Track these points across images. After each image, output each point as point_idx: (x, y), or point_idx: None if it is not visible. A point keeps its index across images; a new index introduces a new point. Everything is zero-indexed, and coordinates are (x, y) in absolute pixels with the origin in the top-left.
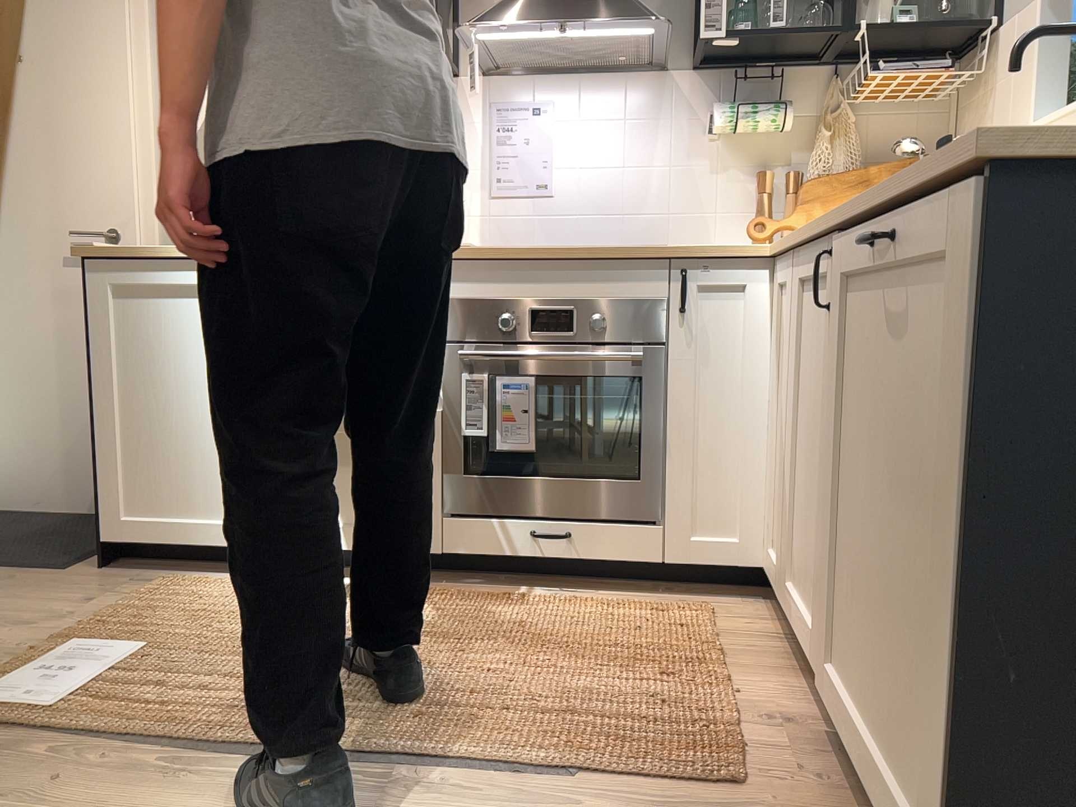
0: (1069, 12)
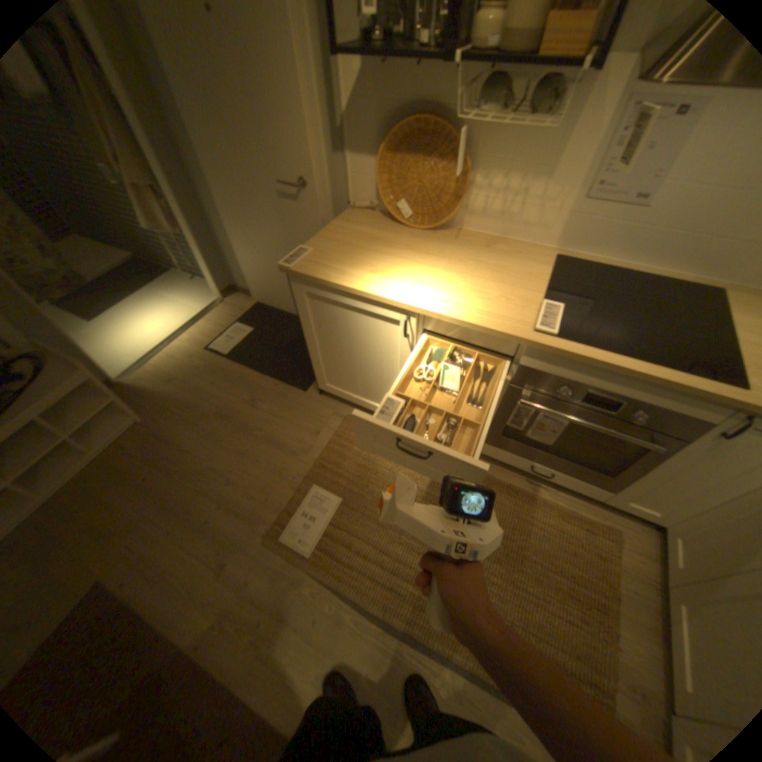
0: None
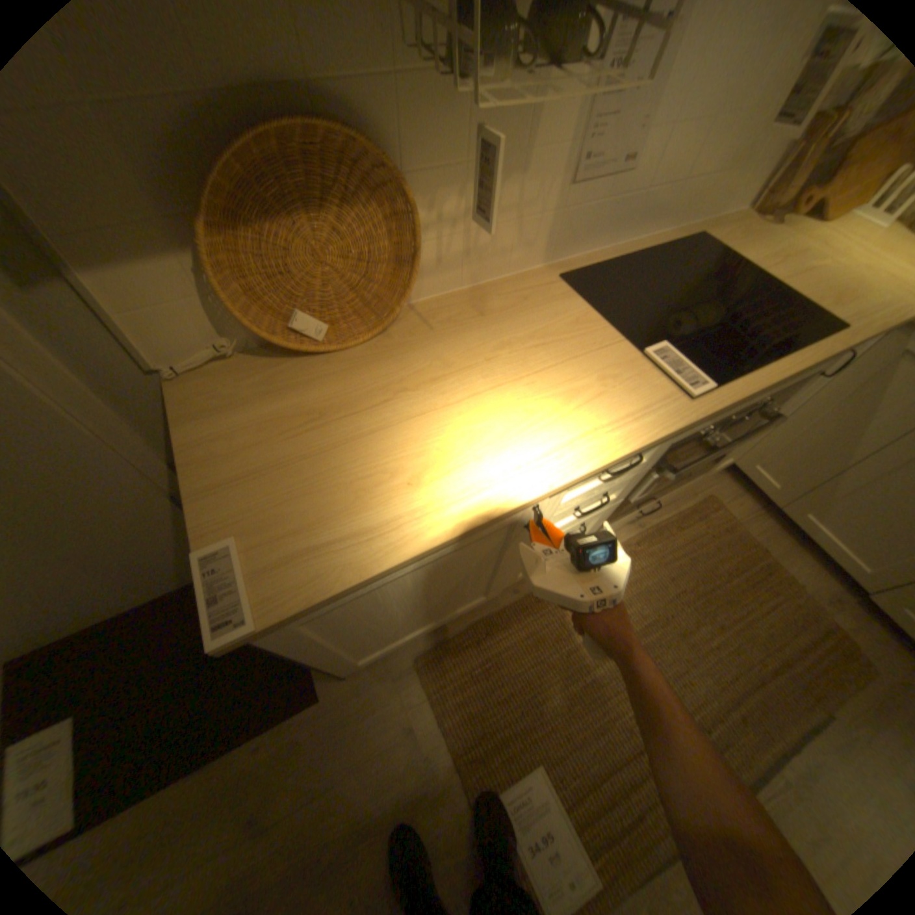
0: None
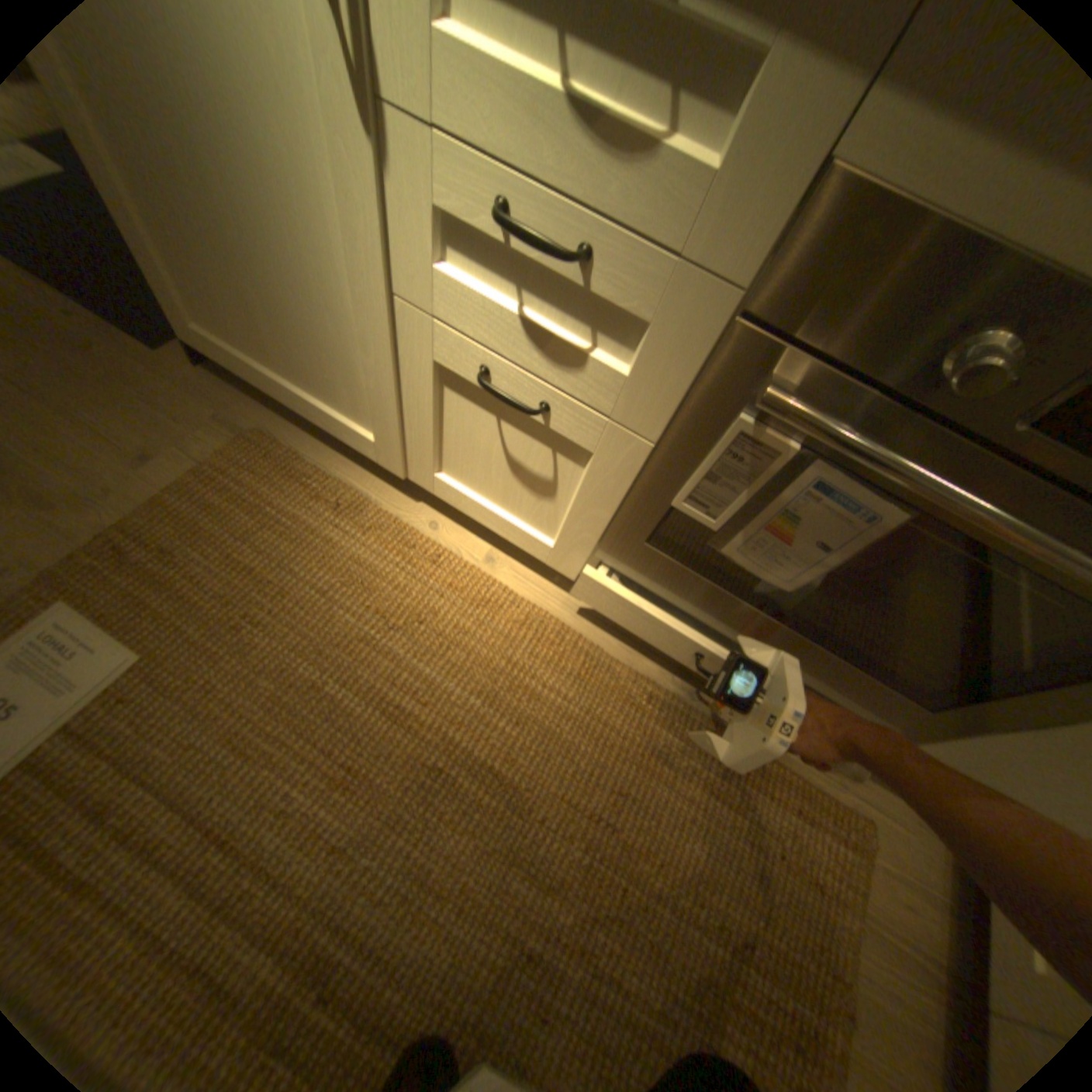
0: None
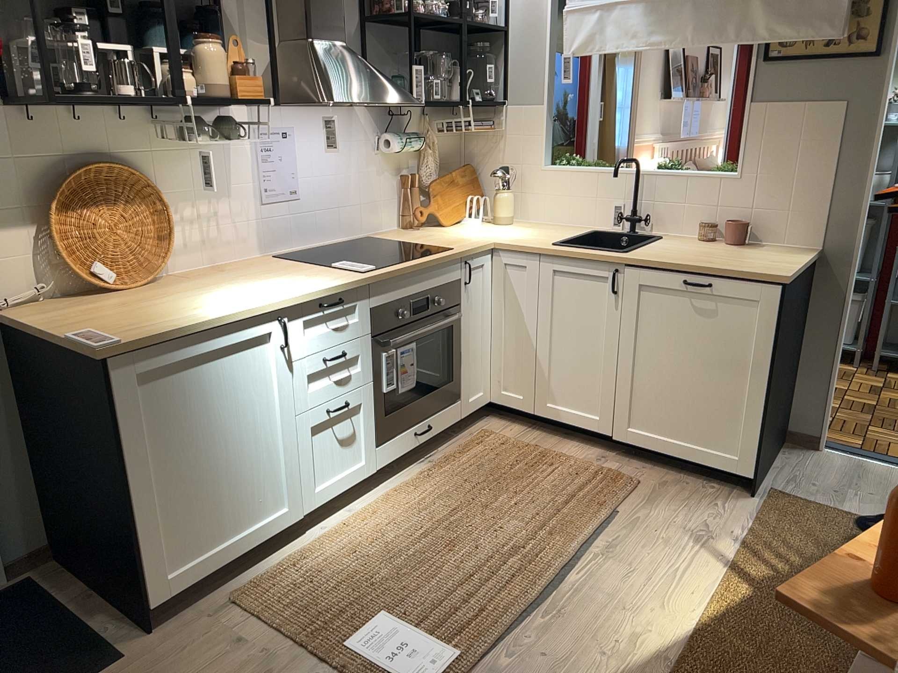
0: (553, 113)
